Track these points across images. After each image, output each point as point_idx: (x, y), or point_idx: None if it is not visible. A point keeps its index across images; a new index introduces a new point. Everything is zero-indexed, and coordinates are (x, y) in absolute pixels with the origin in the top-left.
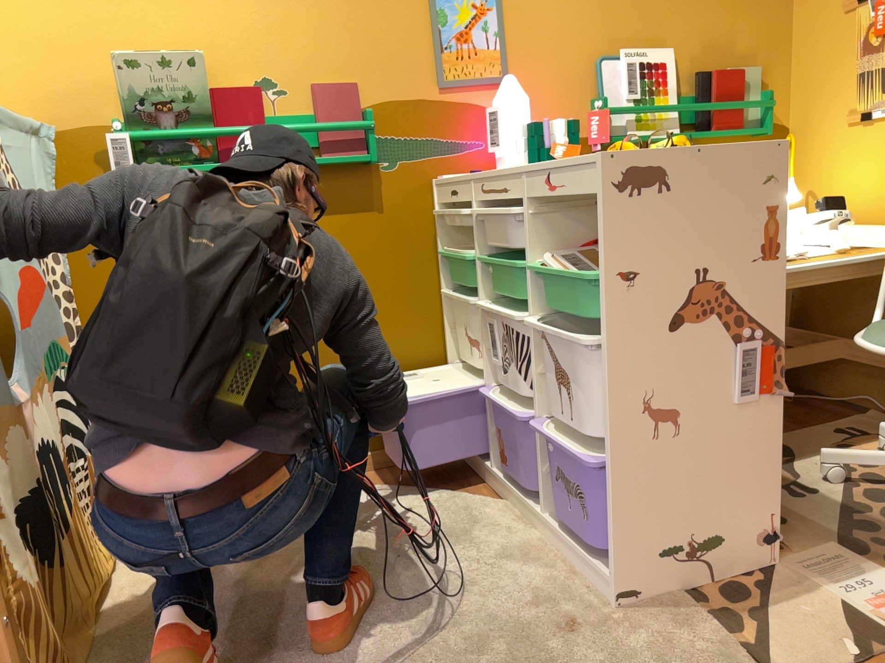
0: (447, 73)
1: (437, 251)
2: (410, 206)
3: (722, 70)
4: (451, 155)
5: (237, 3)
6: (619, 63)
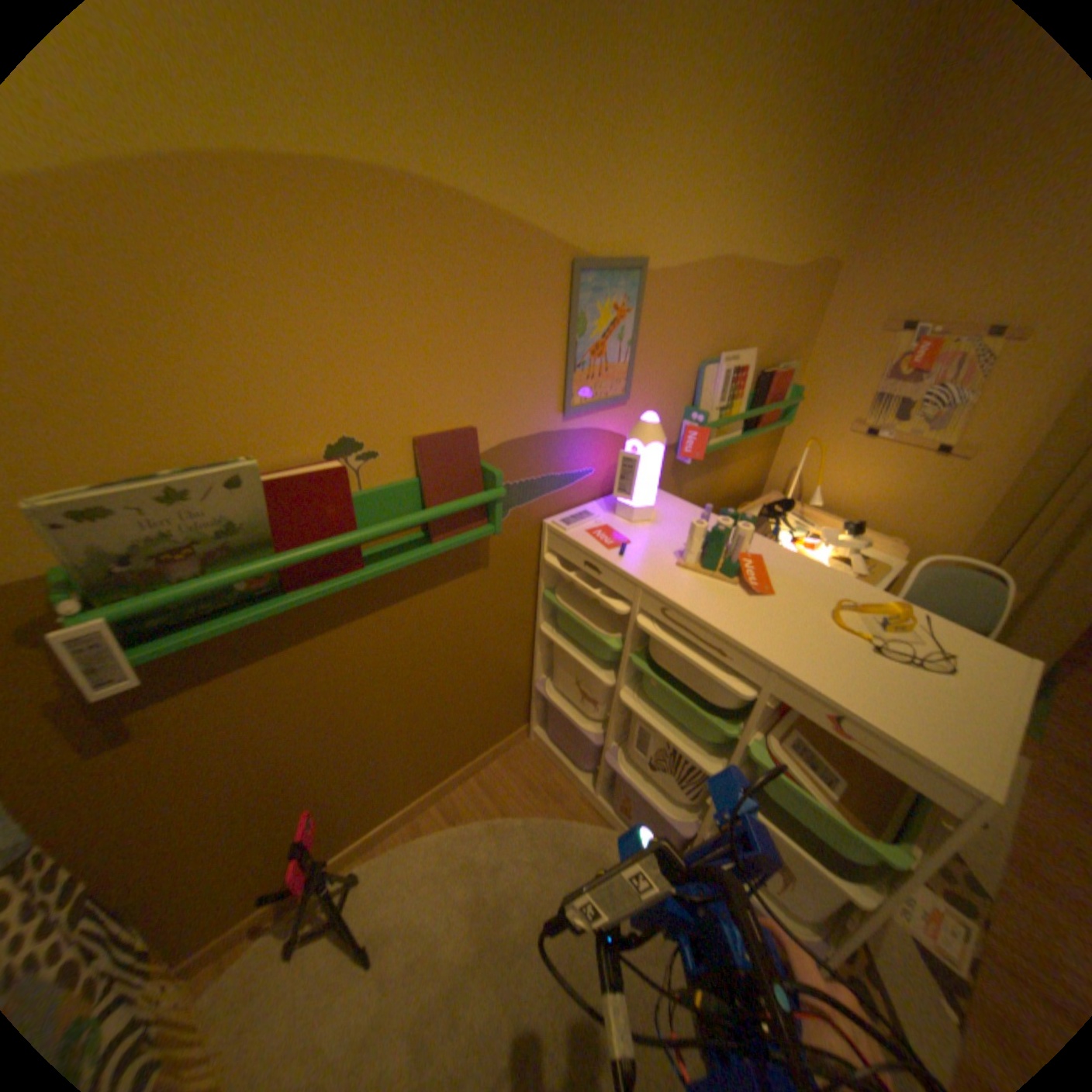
0: (576, 397)
1: (538, 587)
2: (518, 553)
3: (784, 371)
4: (564, 489)
5: (288, 310)
6: (718, 366)
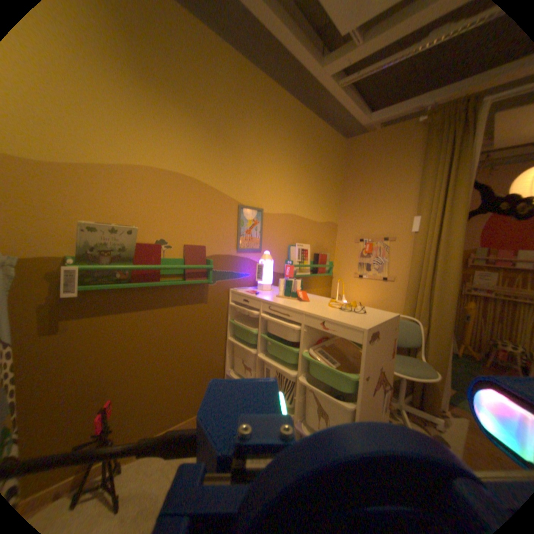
0: (241, 245)
1: (228, 320)
2: (220, 301)
3: (322, 254)
4: (238, 279)
5: (154, 201)
6: (295, 247)
